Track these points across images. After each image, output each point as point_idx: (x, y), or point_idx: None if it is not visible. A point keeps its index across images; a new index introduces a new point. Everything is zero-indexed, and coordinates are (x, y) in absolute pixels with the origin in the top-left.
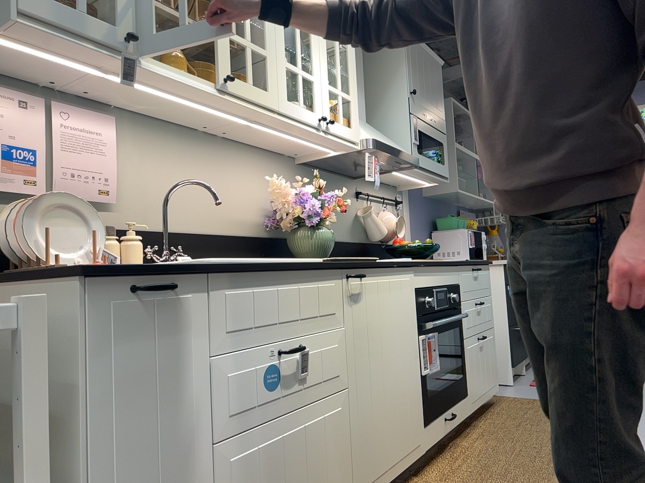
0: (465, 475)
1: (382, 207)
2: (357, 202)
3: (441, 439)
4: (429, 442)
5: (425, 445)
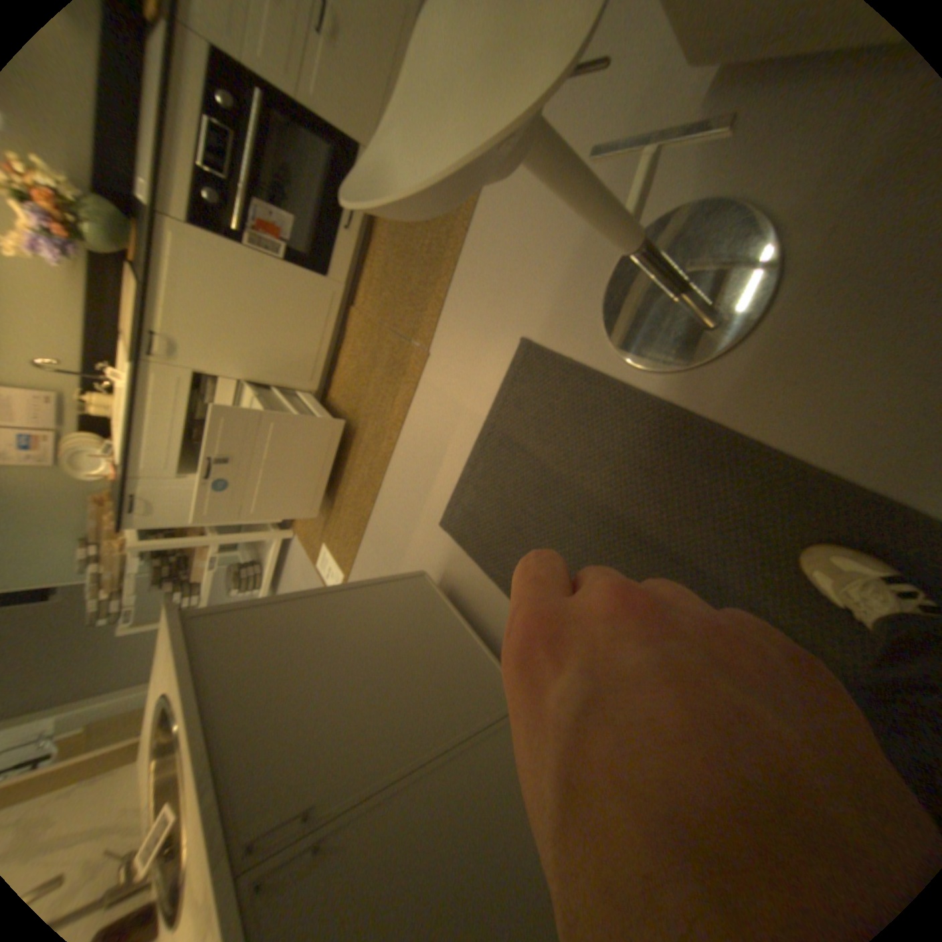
0: (374, 288)
1: None
2: None
3: (354, 247)
4: (342, 274)
5: (340, 281)
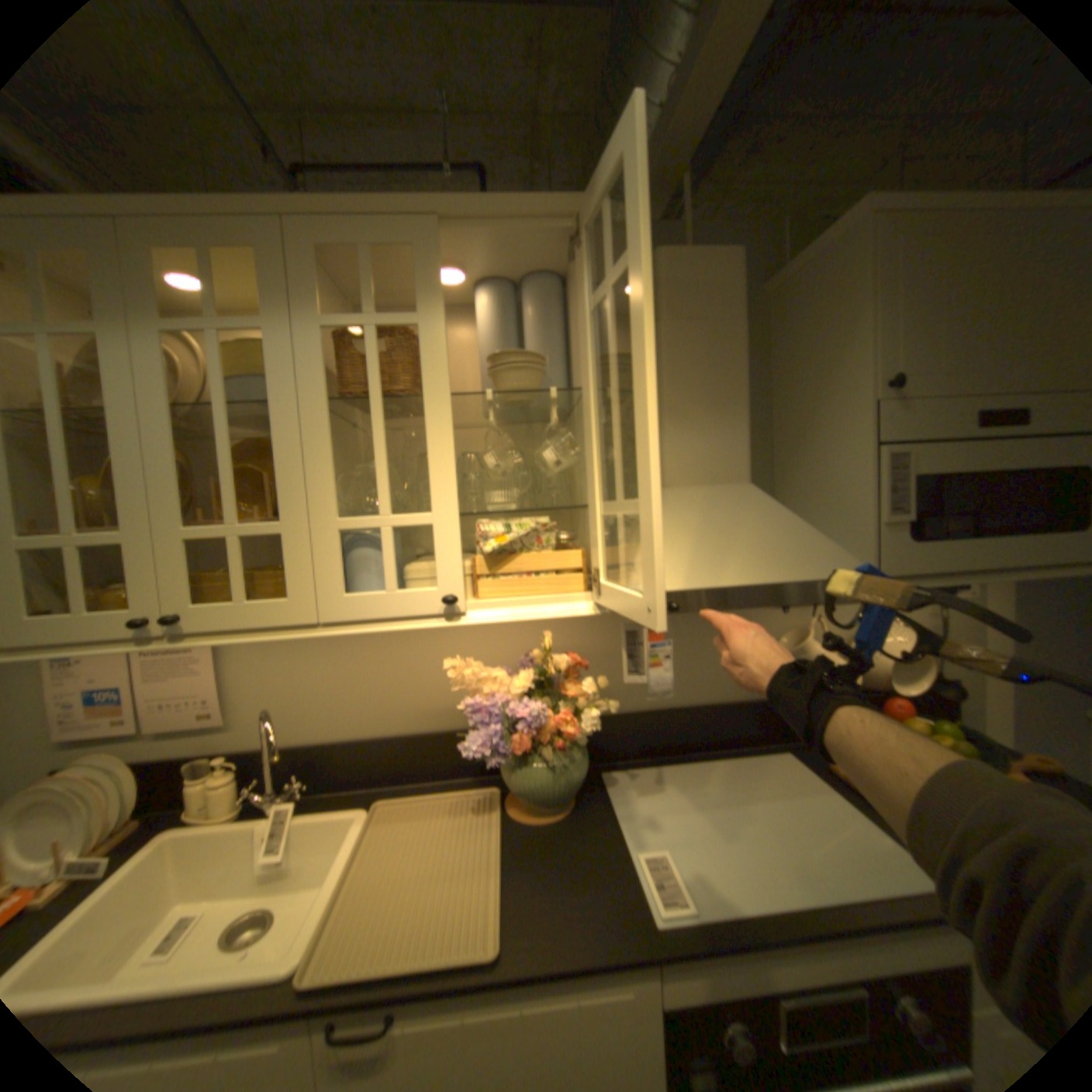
0: None
1: None
2: (777, 618)
3: None
4: None
5: None
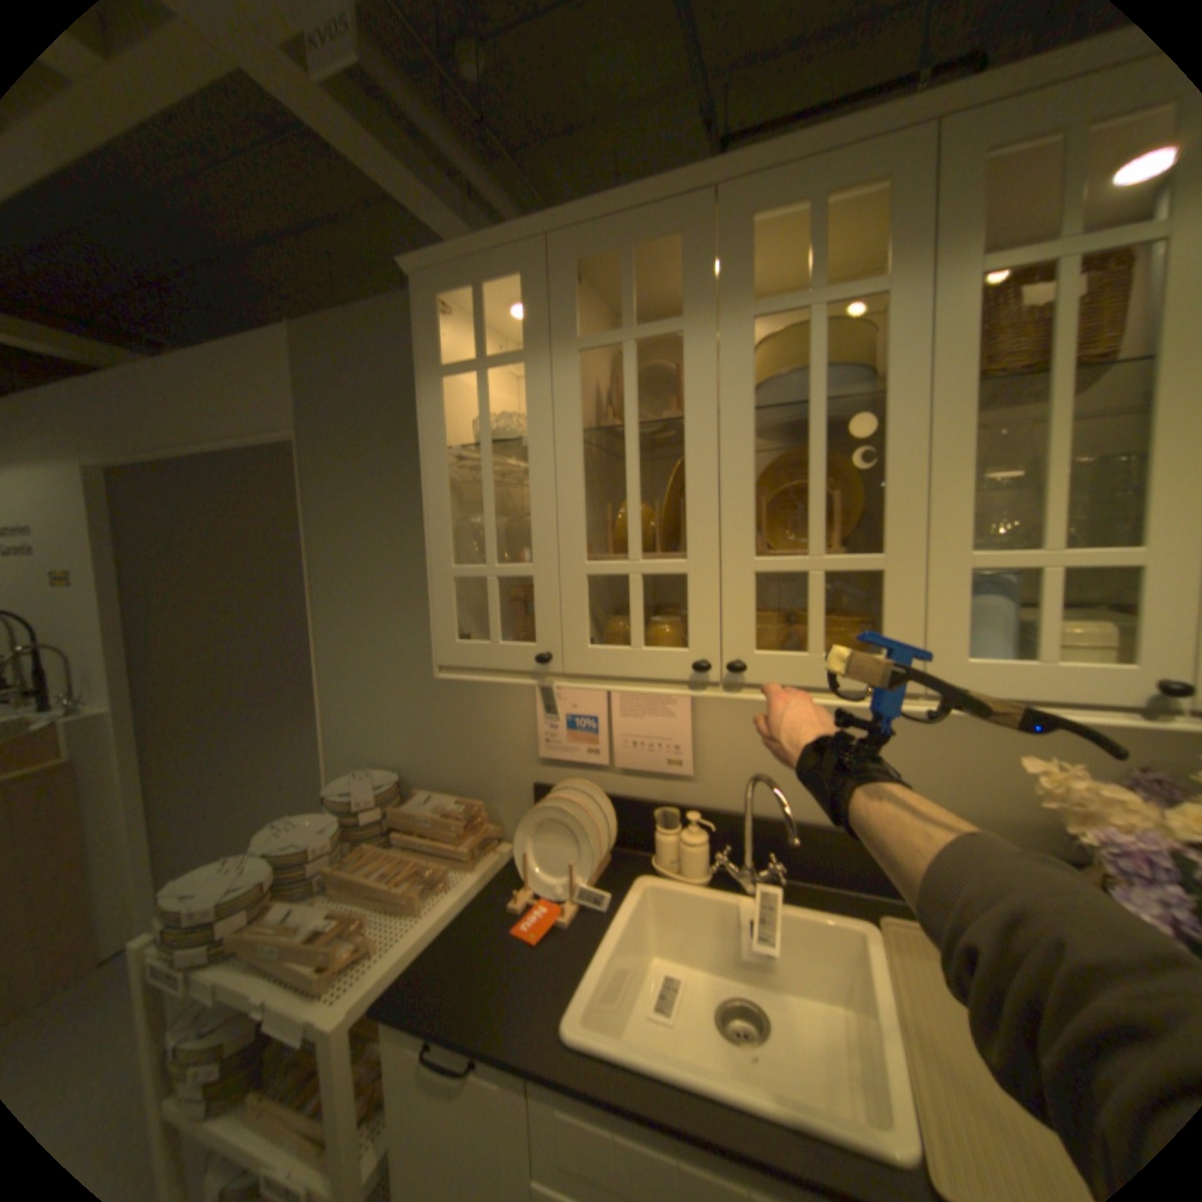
0: None
1: None
2: None
3: None
4: None
5: None
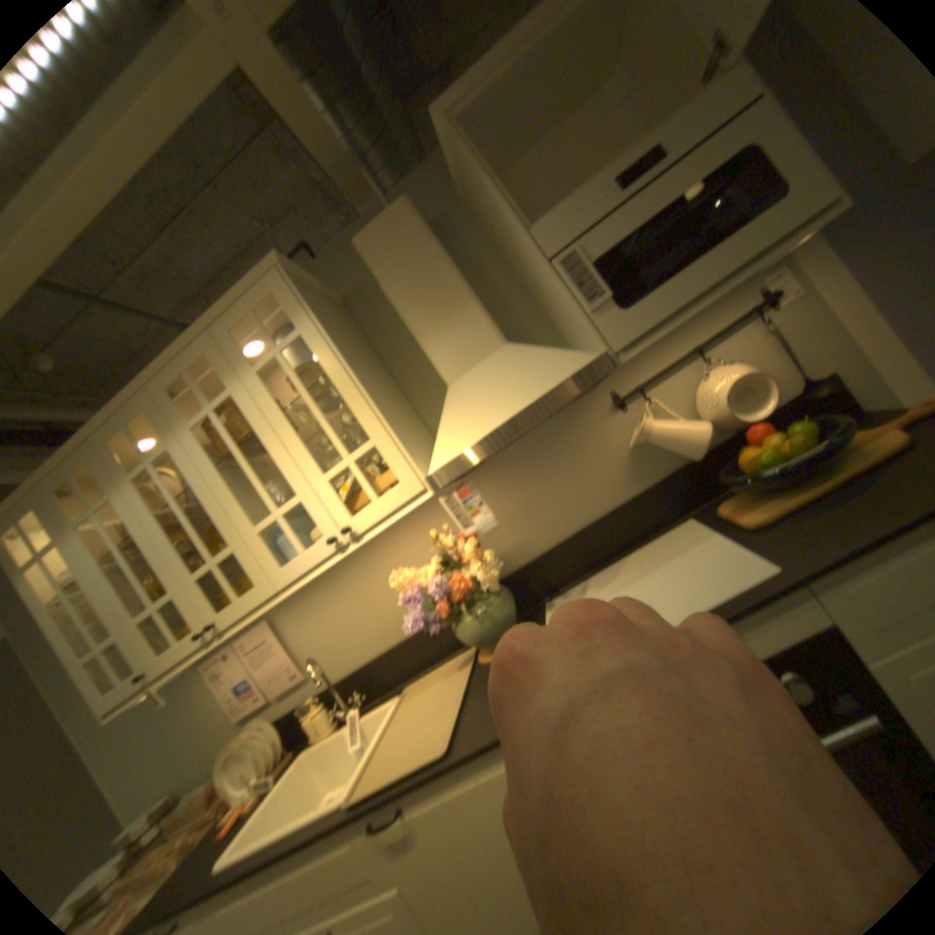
0: None
1: (707, 364)
2: (623, 421)
3: None
4: None
5: None
